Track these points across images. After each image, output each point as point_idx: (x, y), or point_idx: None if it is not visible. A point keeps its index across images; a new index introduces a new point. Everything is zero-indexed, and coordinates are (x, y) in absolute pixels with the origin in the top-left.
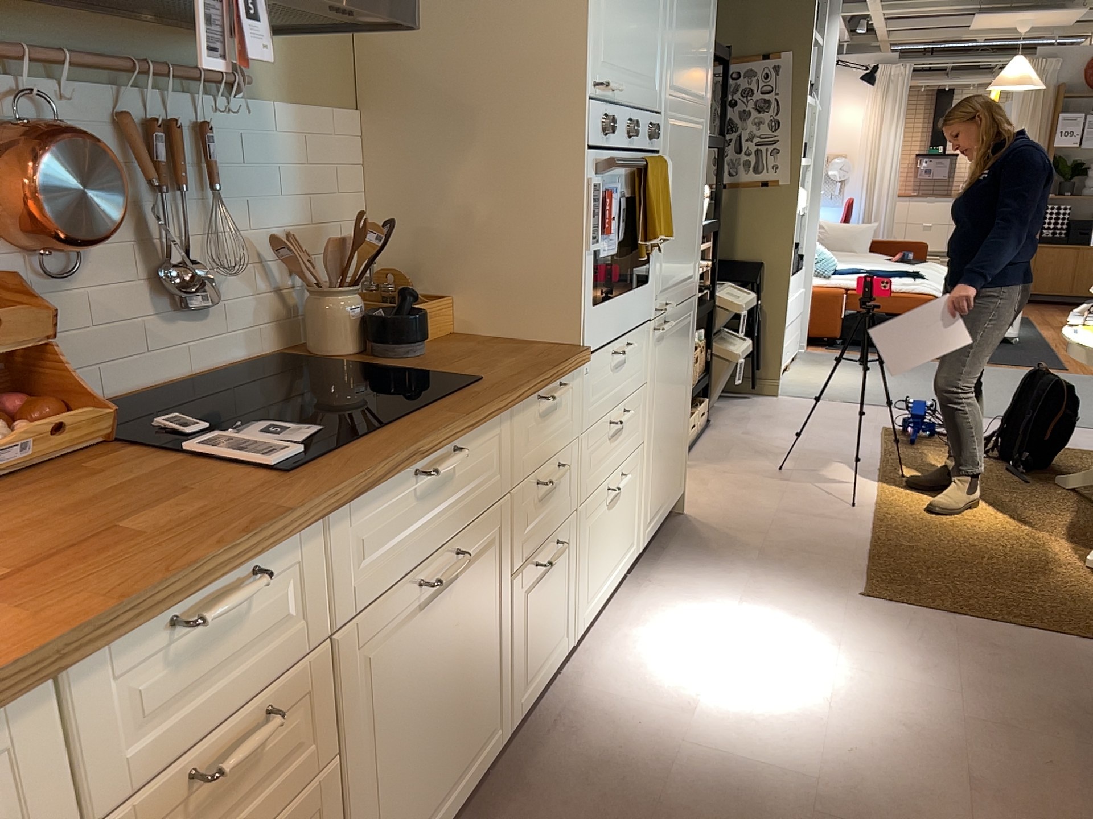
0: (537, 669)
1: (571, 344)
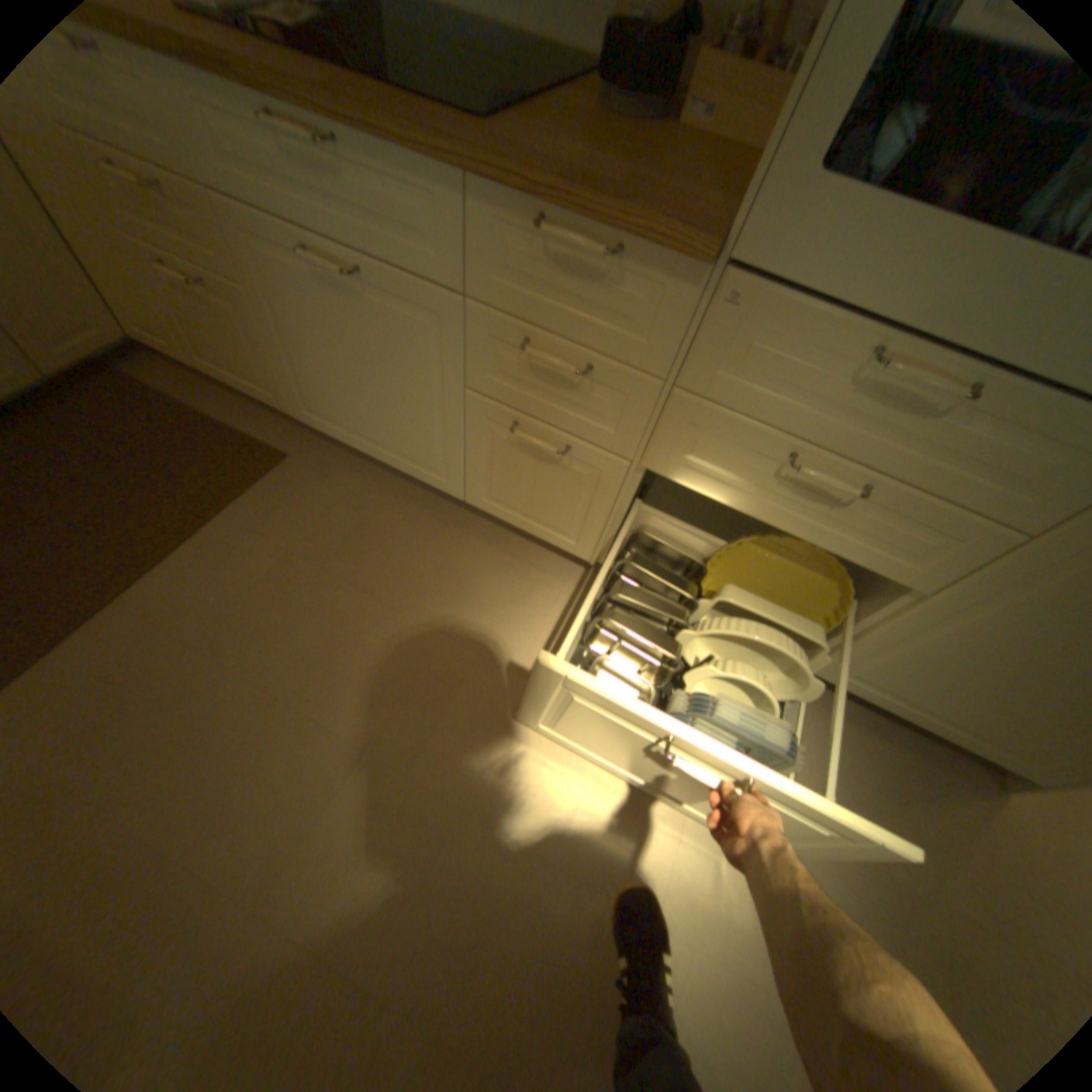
0: (514, 507)
1: (732, 219)
